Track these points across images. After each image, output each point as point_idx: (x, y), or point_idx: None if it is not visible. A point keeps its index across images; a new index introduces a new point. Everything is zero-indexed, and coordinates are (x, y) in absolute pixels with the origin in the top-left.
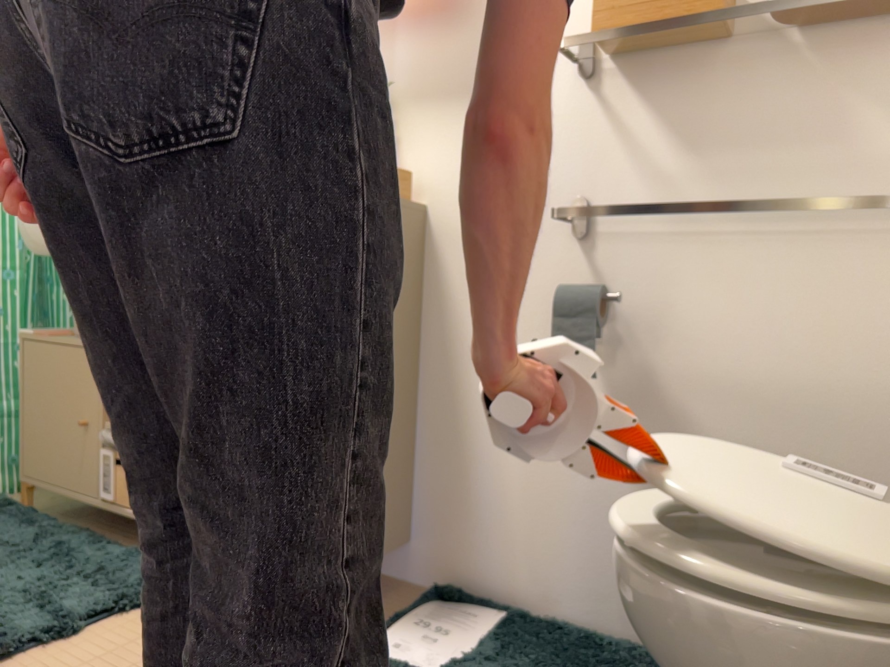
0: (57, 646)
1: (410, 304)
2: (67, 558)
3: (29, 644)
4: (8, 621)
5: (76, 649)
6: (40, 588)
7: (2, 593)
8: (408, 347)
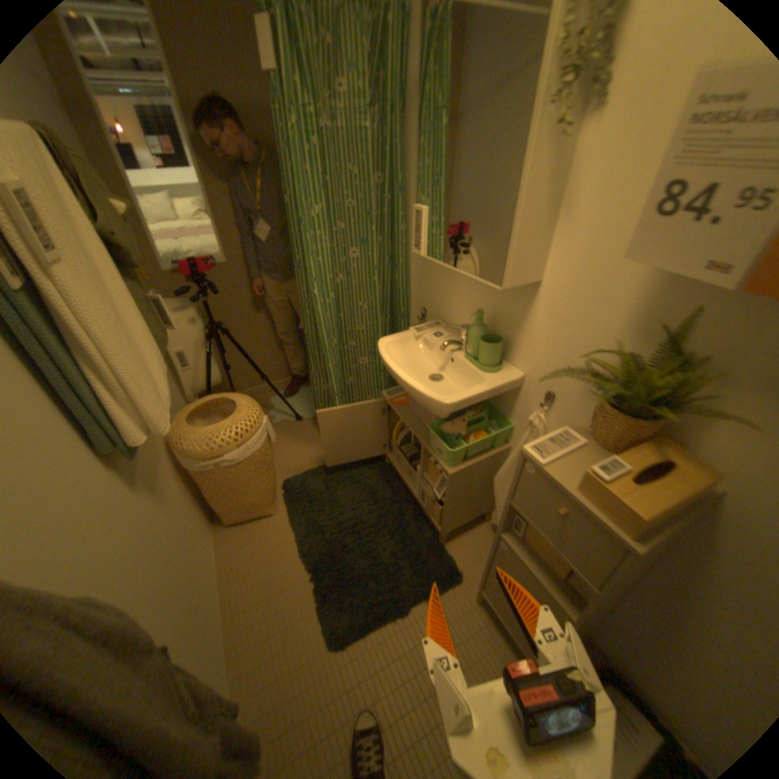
0: (401, 623)
1: (668, 552)
2: (406, 535)
3: (390, 624)
4: (381, 601)
5: (409, 630)
6: (394, 565)
7: (378, 566)
8: (652, 570)
